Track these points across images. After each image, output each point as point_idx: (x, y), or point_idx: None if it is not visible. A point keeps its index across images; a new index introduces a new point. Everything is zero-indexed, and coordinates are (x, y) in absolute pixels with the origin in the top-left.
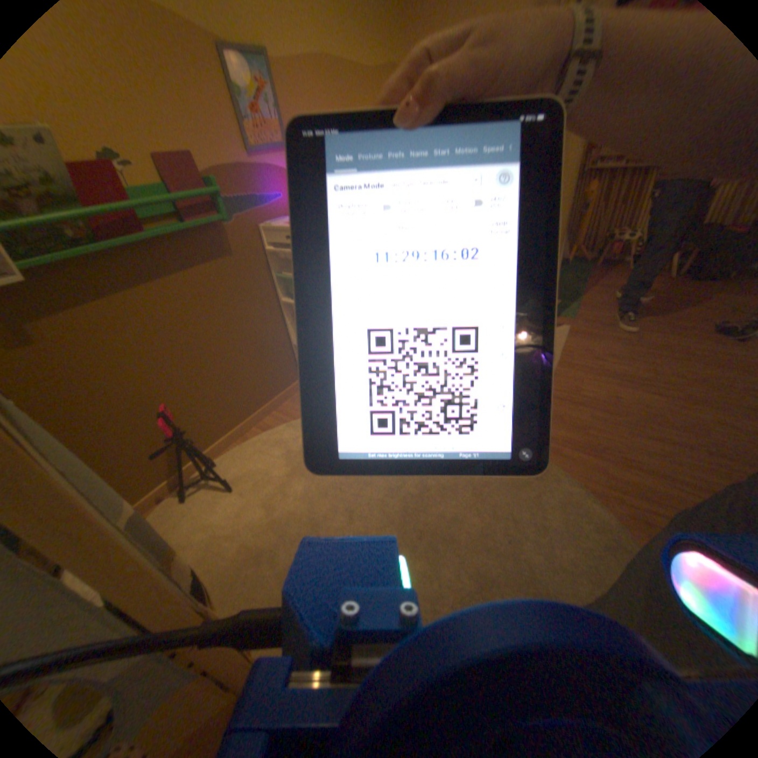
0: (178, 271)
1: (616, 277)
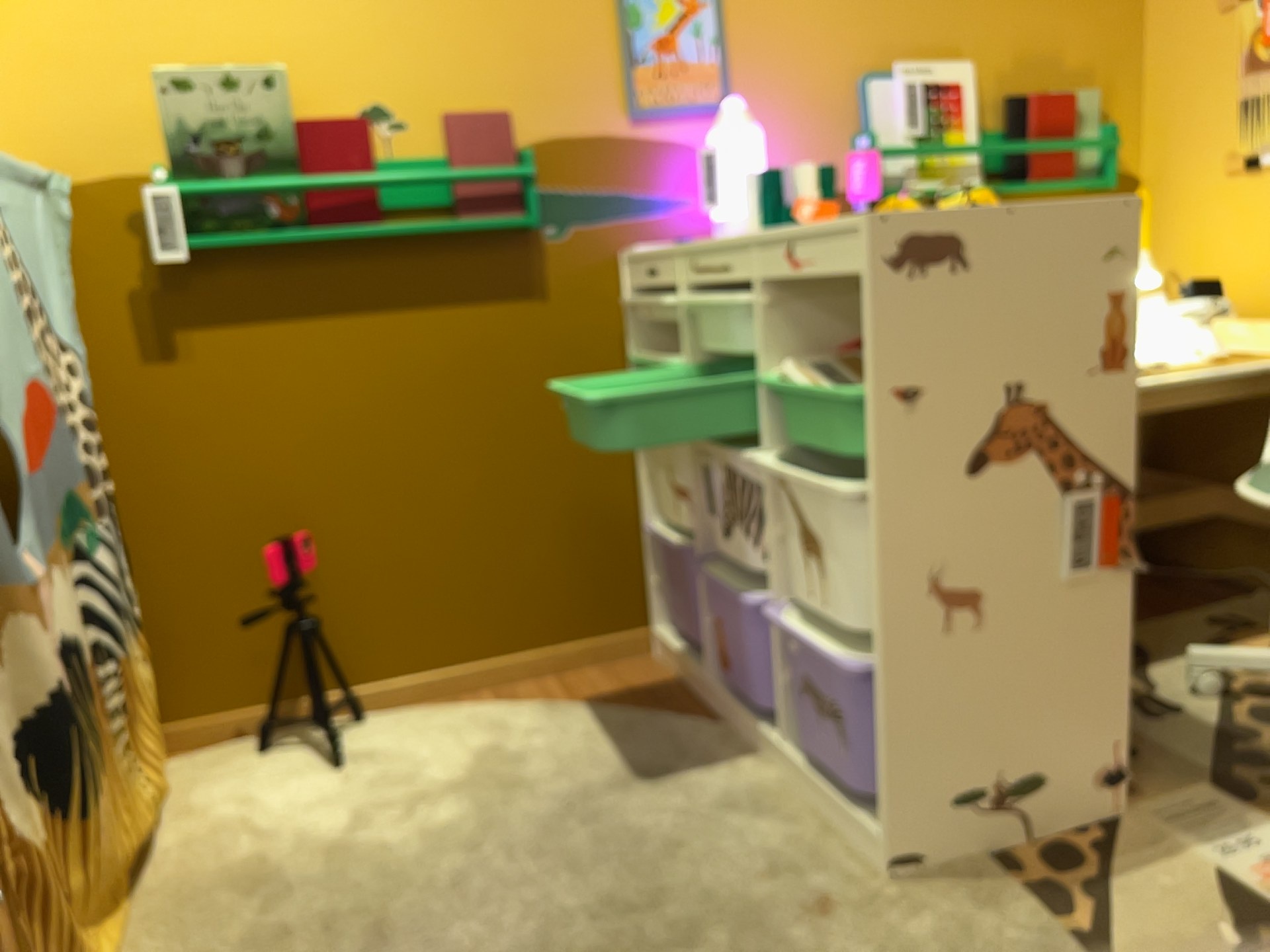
0: (426, 306)
1: None
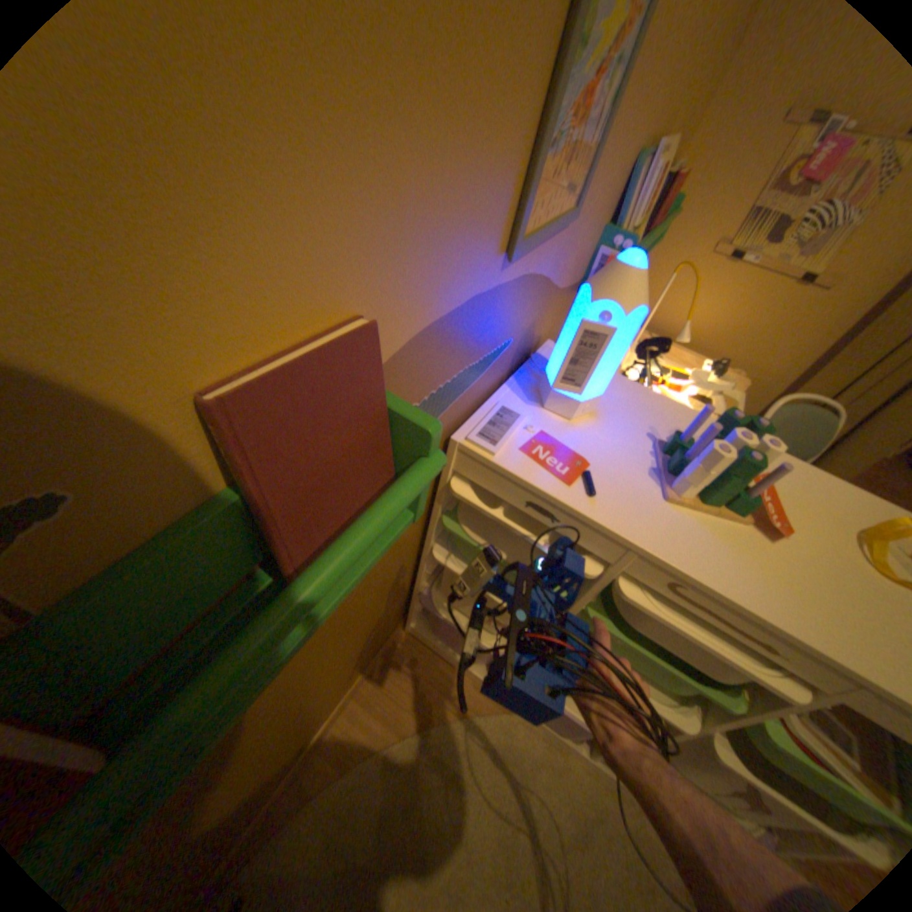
0: None
1: None
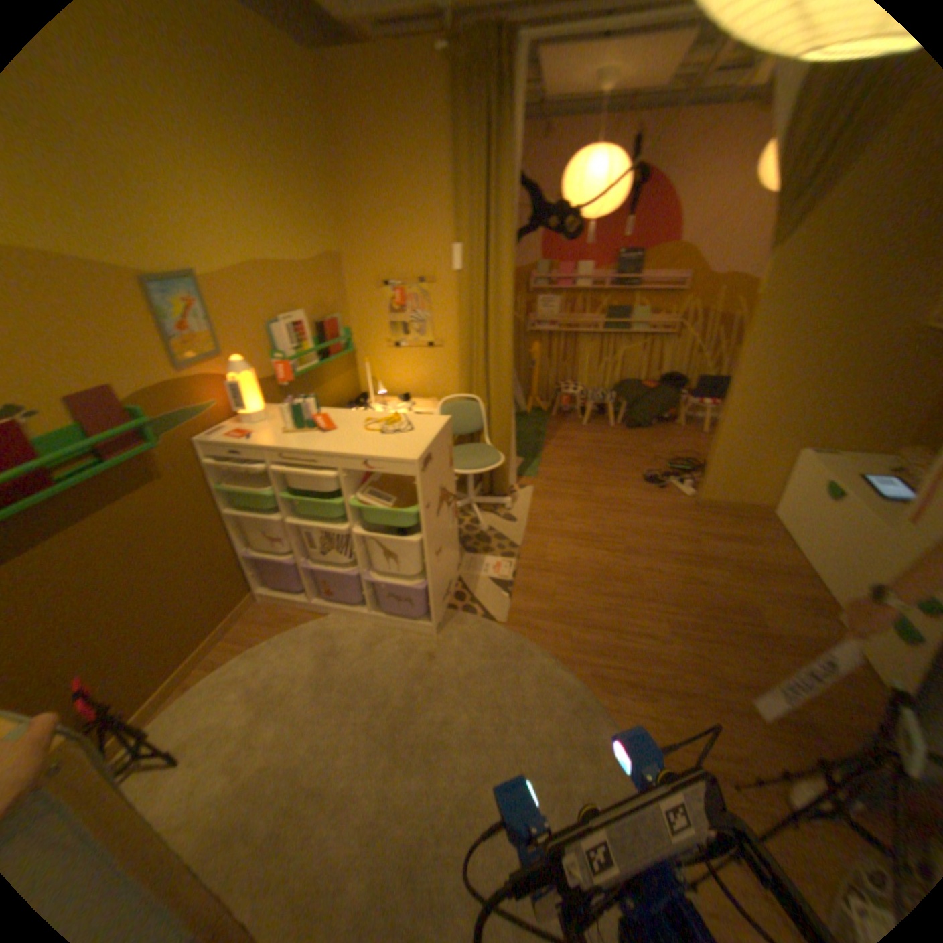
0: (91, 514)
1: (567, 428)
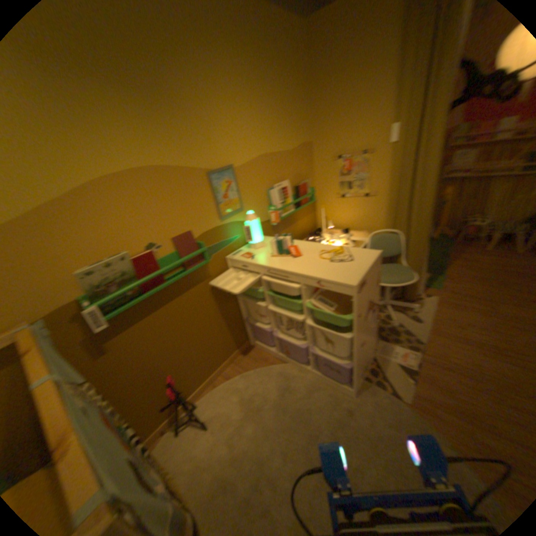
0: (182, 294)
1: (474, 251)
